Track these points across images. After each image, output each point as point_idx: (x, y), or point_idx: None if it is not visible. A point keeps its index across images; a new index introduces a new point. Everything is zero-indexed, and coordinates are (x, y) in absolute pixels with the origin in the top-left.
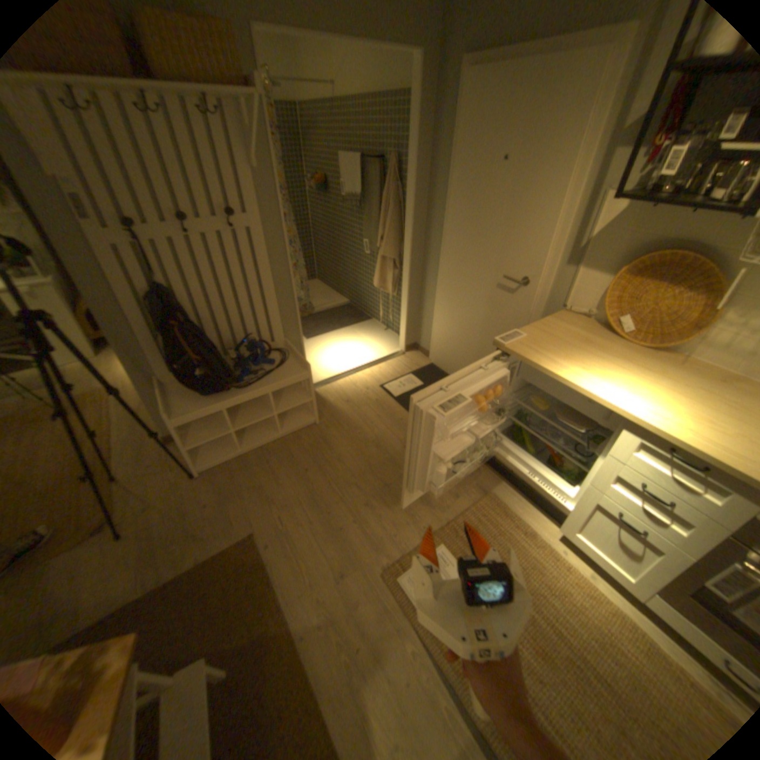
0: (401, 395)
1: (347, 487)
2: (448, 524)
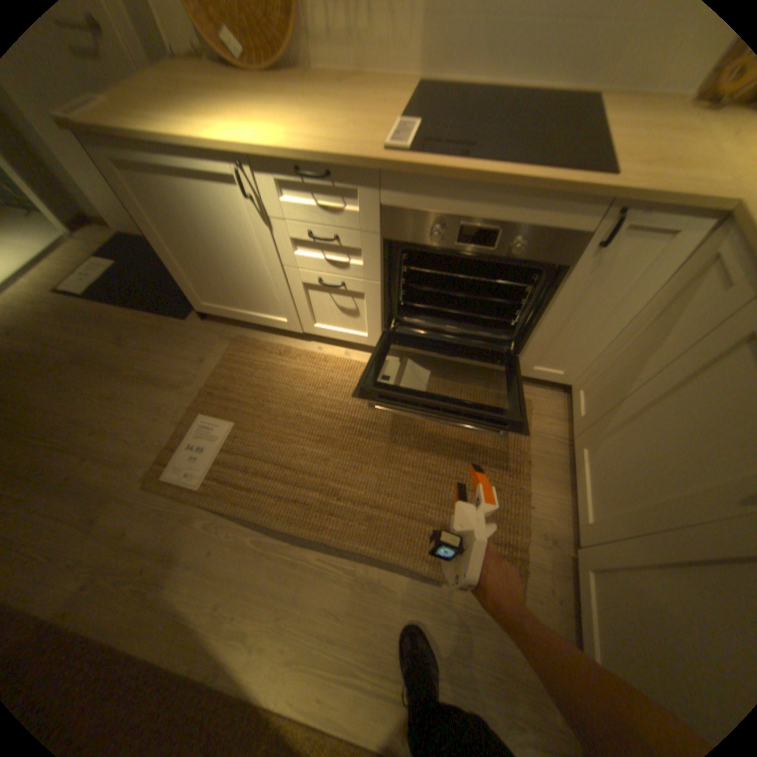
0: (88, 290)
1: (56, 432)
2: (200, 393)
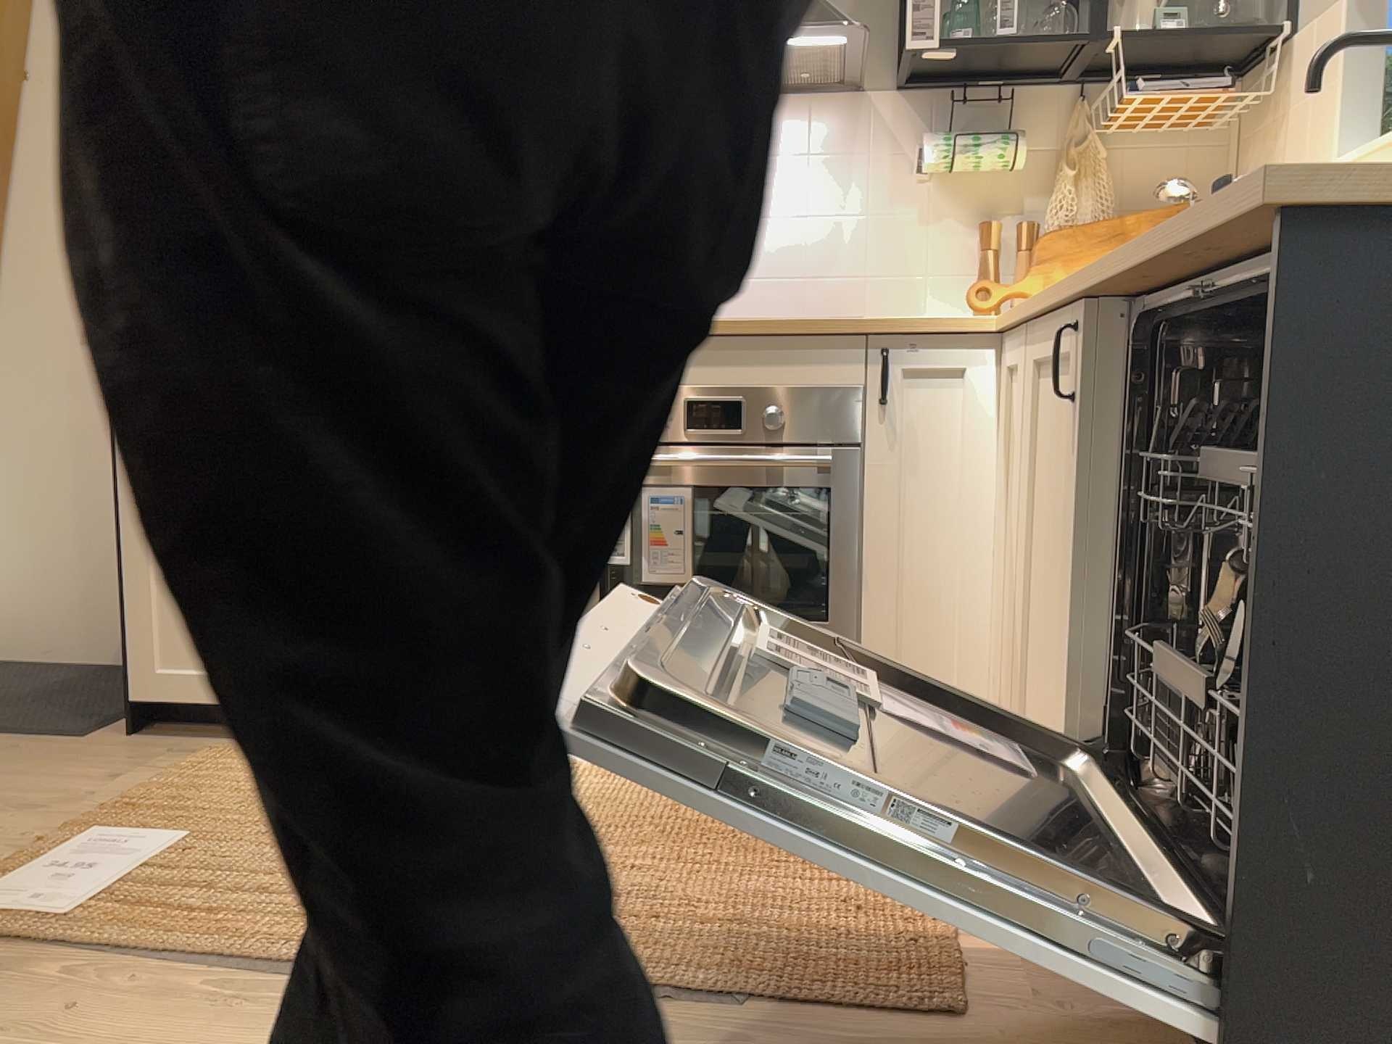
0: None
1: None
2: (102, 810)
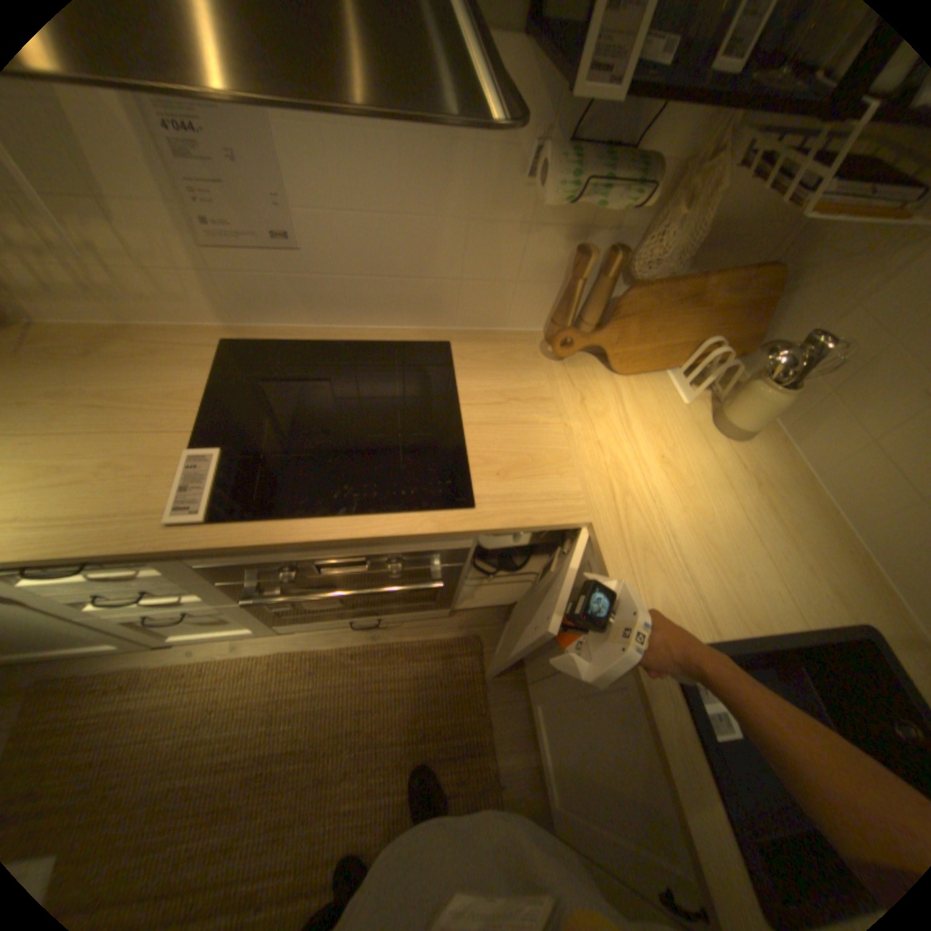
0: None
1: None
2: None
